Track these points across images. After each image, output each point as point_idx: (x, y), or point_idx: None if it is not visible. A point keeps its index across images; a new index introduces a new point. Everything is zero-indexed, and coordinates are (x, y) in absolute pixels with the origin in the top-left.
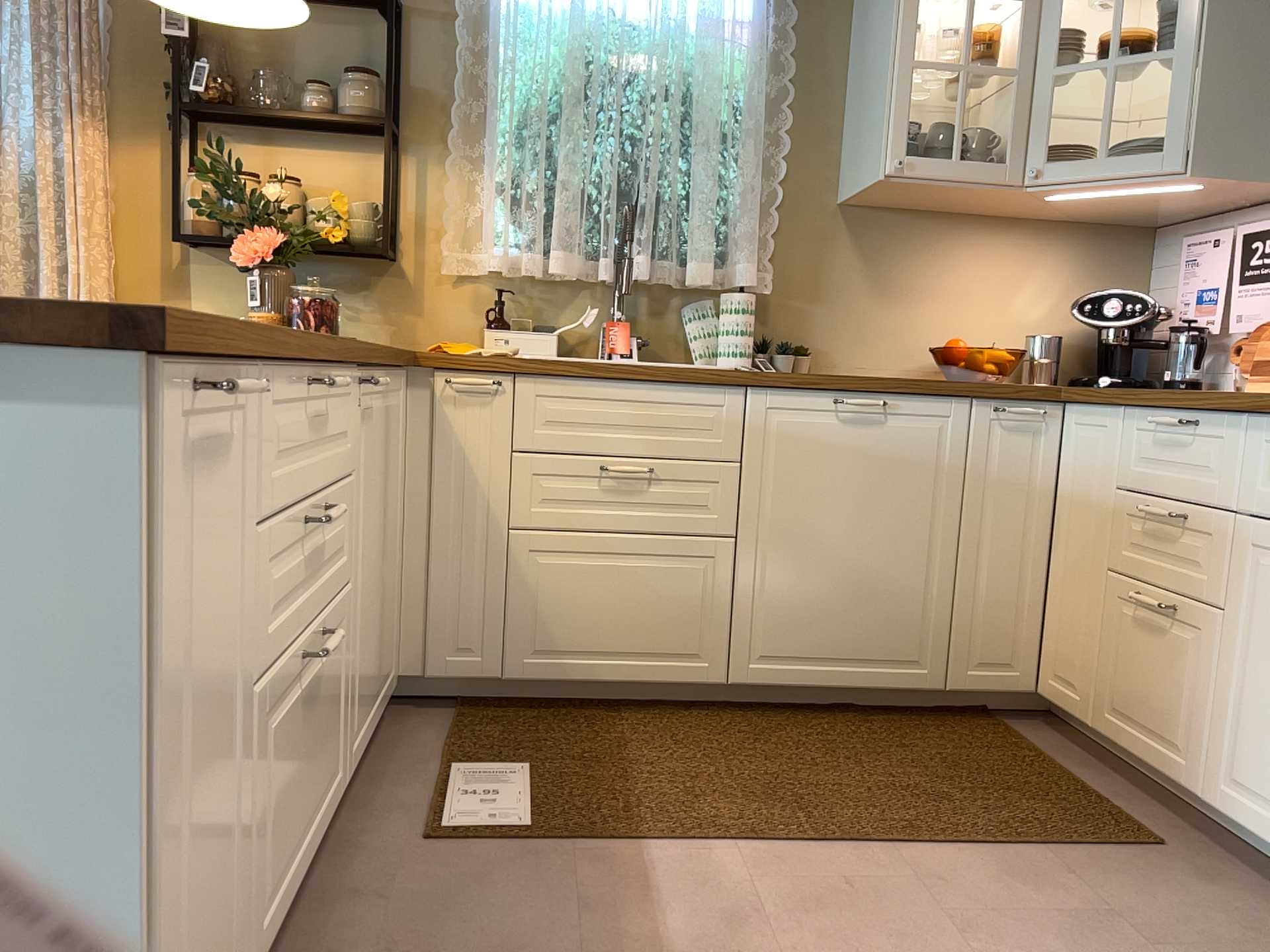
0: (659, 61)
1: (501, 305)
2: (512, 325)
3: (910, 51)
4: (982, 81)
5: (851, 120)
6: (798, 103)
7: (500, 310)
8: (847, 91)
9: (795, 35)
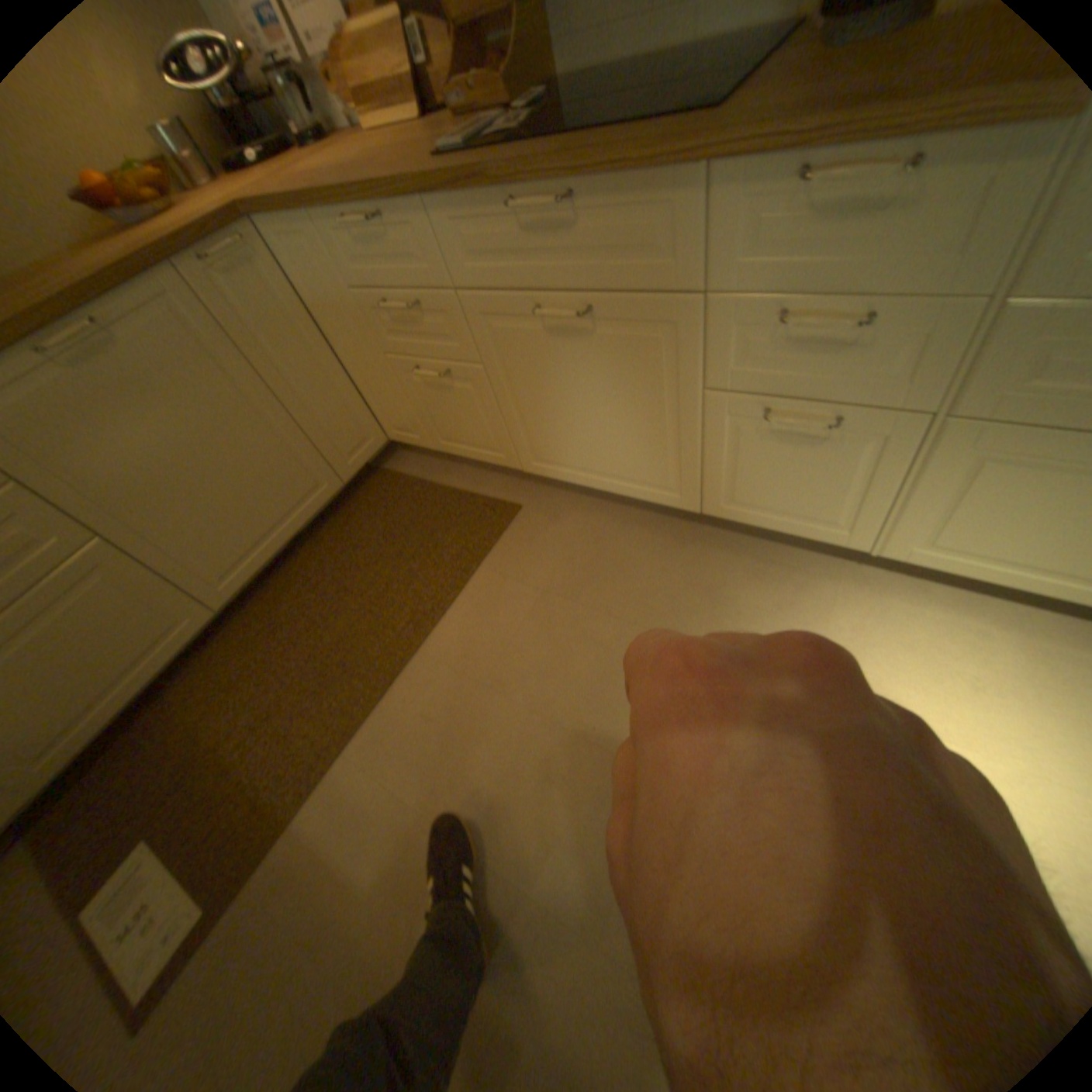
0: None
1: None
2: None
3: None
4: None
5: None
6: None
7: None
8: None
9: None
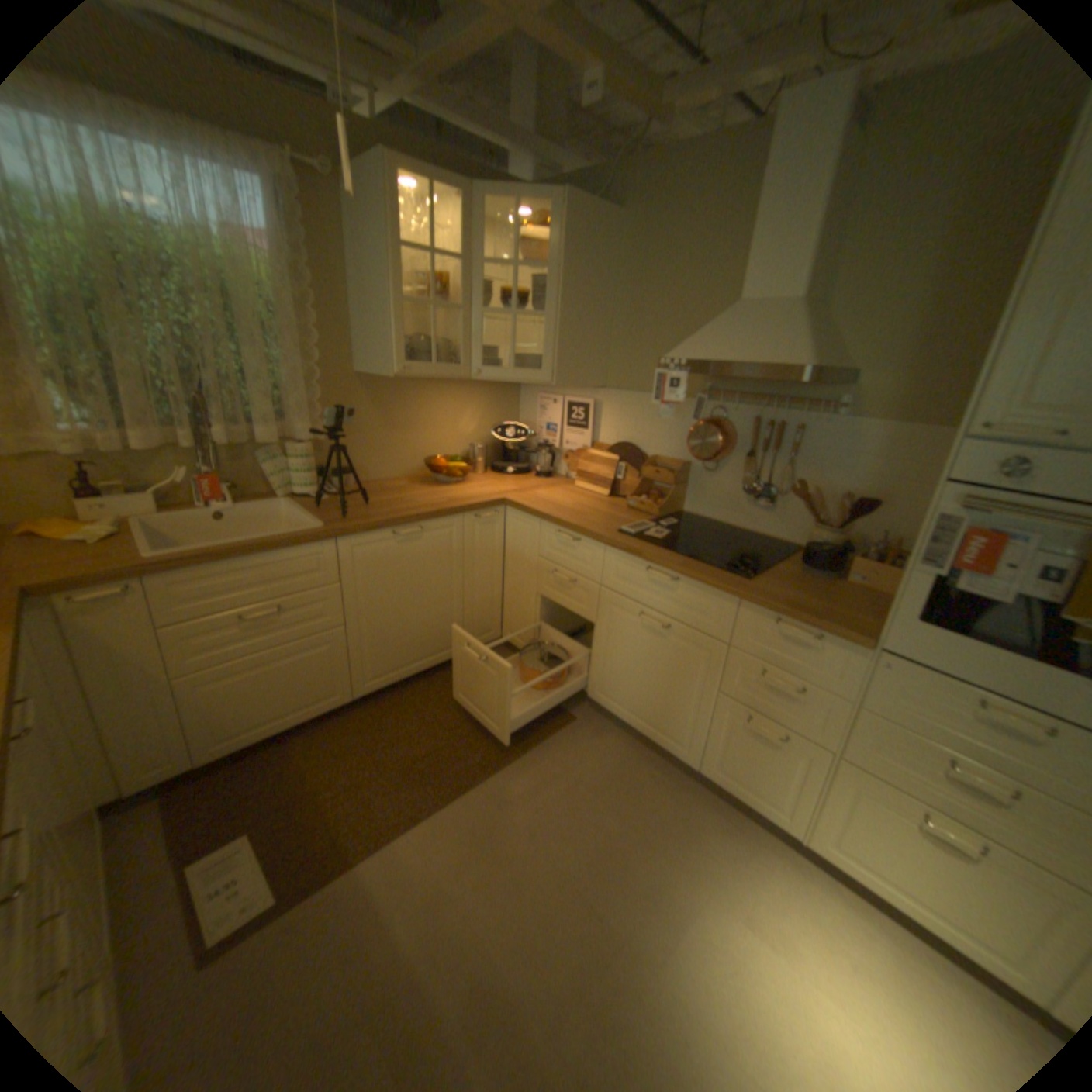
0: (190, 268)
1: (84, 480)
2: (99, 490)
3: (397, 292)
4: (435, 303)
5: (353, 318)
6: (312, 302)
7: (84, 483)
8: (345, 294)
9: (300, 247)
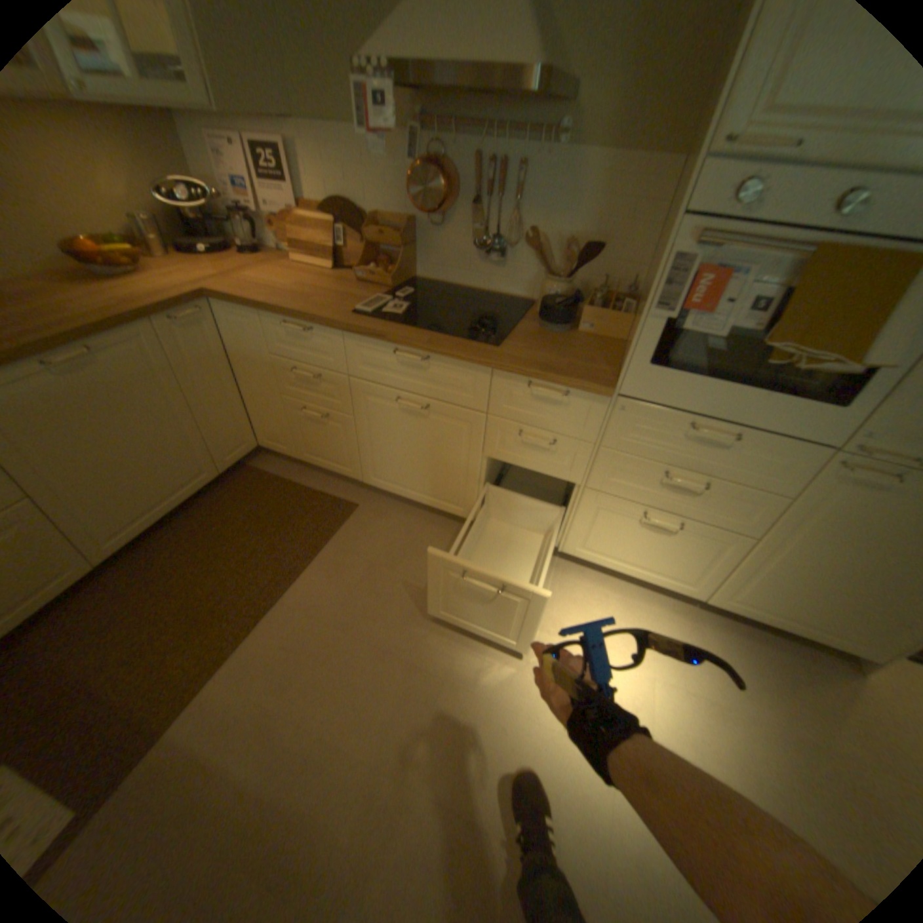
0: None
1: None
2: None
3: None
4: None
5: None
6: None
7: None
8: None
9: None
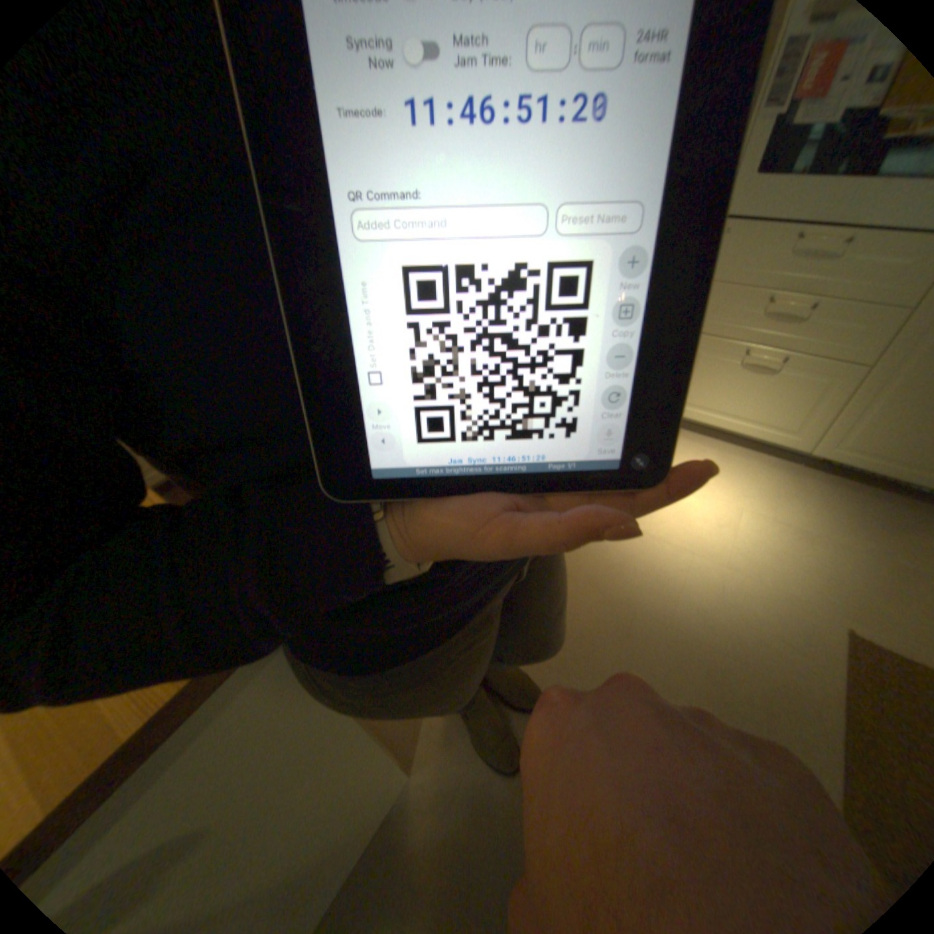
0: None
1: None
2: None
3: None
4: None
5: None
6: None
7: None
8: None
9: None
